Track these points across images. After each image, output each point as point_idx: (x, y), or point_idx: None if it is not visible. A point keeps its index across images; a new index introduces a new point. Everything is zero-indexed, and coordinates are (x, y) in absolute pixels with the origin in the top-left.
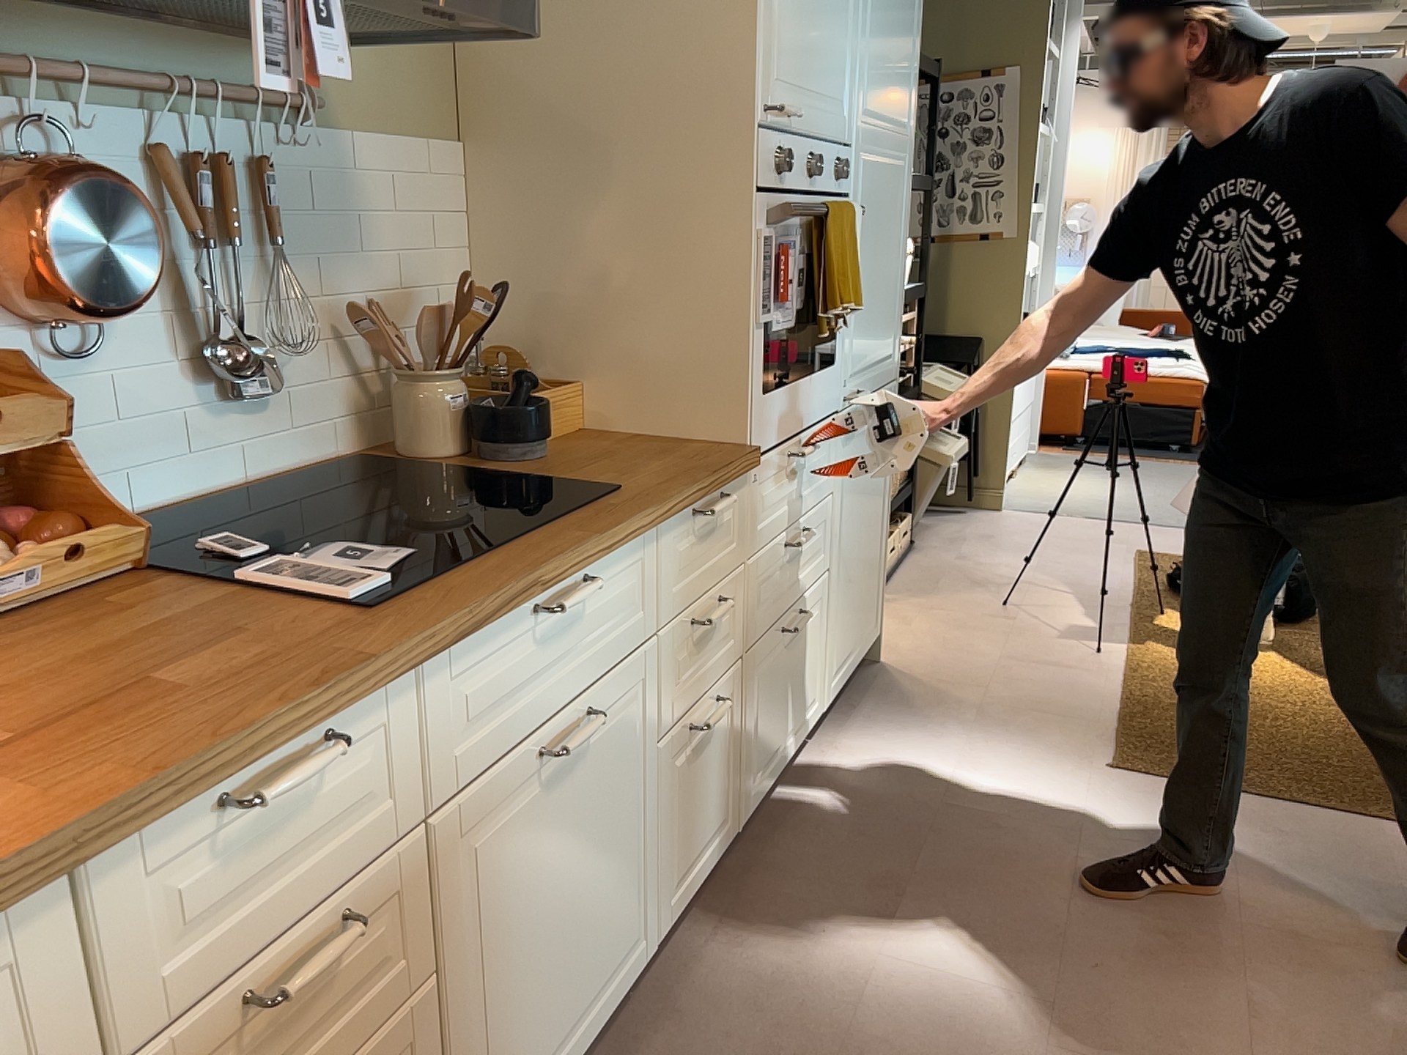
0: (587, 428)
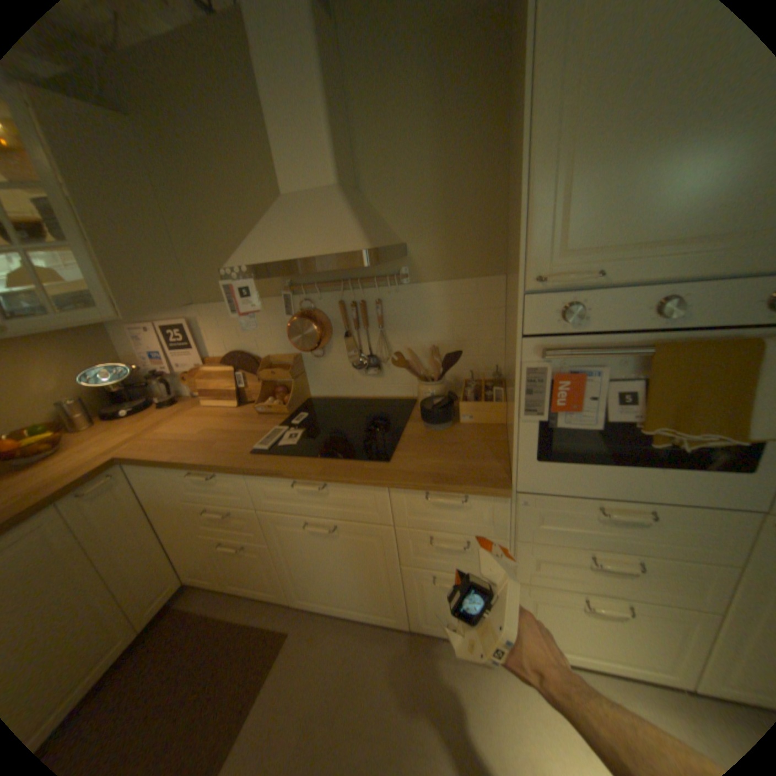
0: (504, 425)
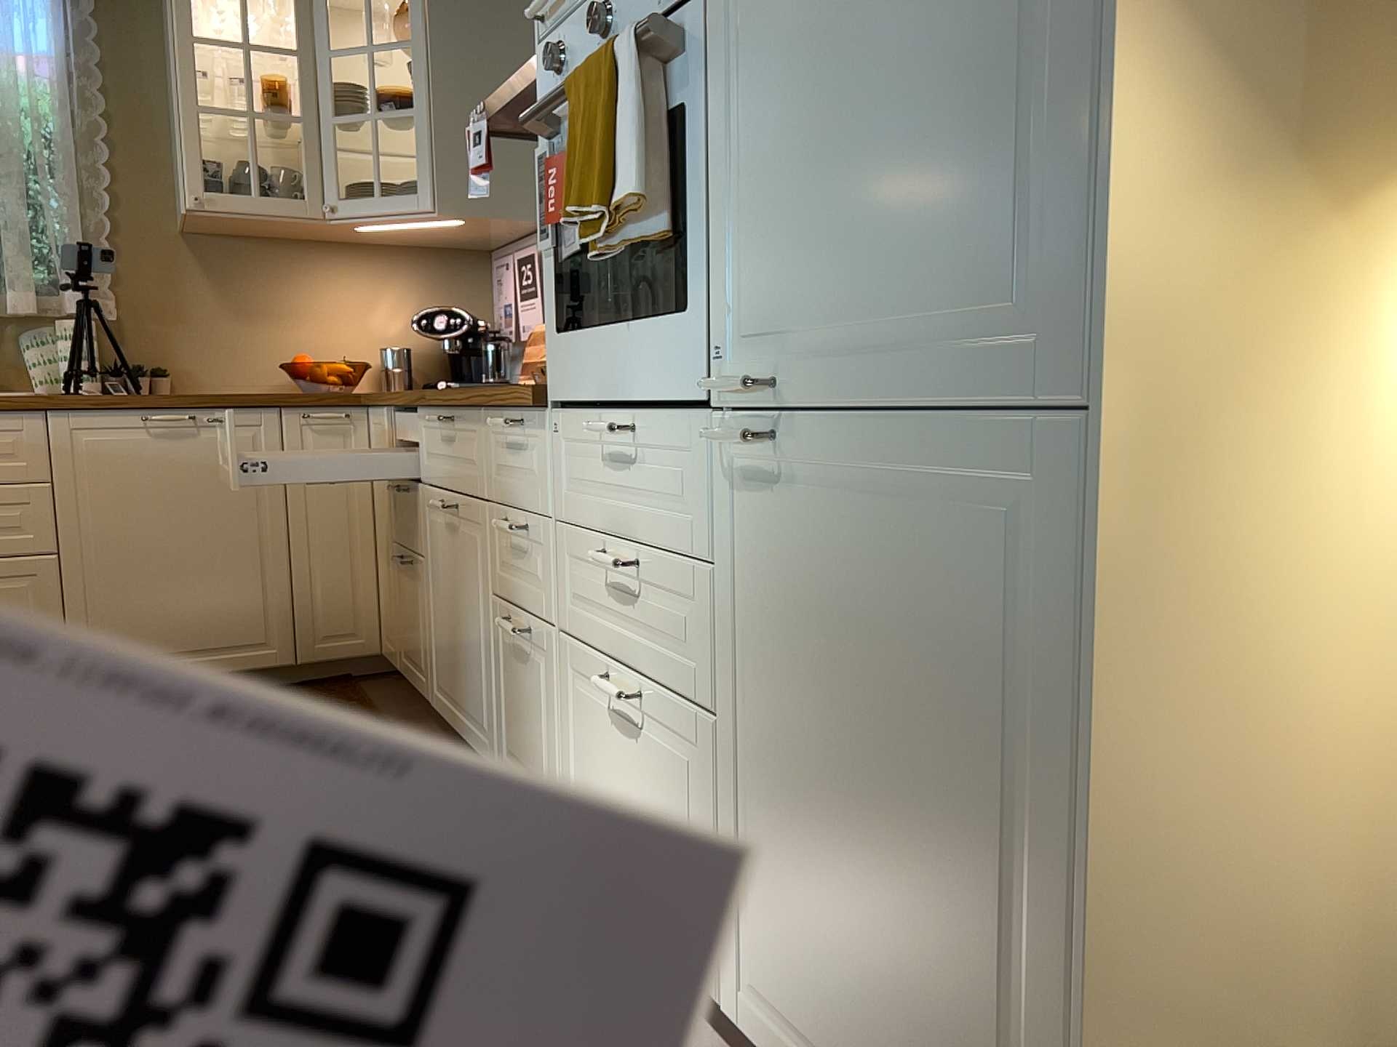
0: None
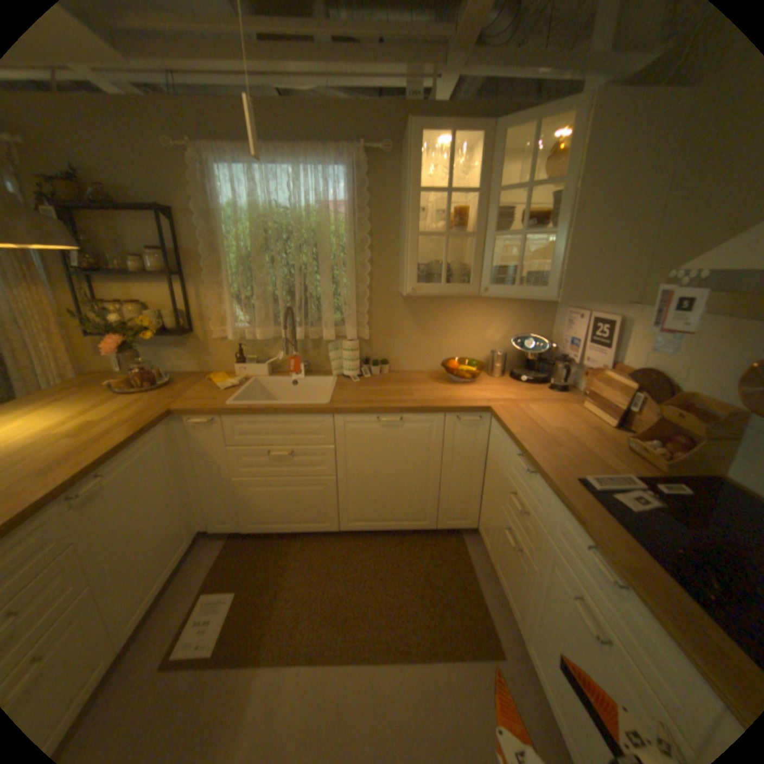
0: None
